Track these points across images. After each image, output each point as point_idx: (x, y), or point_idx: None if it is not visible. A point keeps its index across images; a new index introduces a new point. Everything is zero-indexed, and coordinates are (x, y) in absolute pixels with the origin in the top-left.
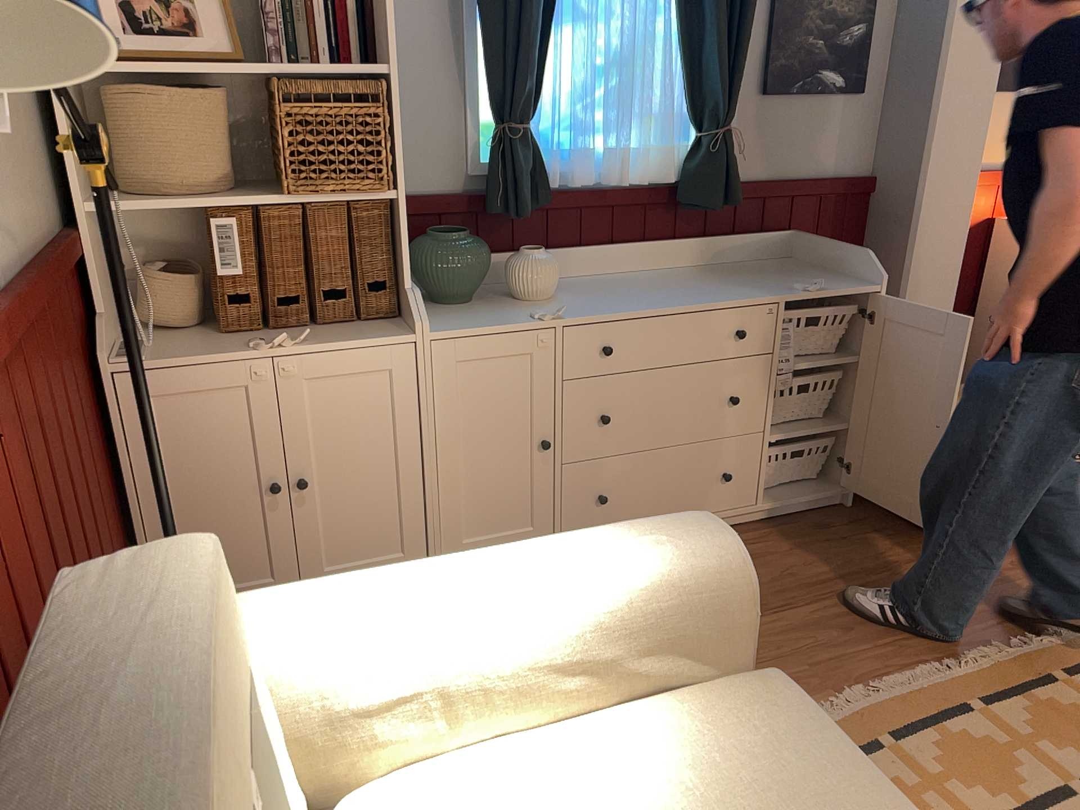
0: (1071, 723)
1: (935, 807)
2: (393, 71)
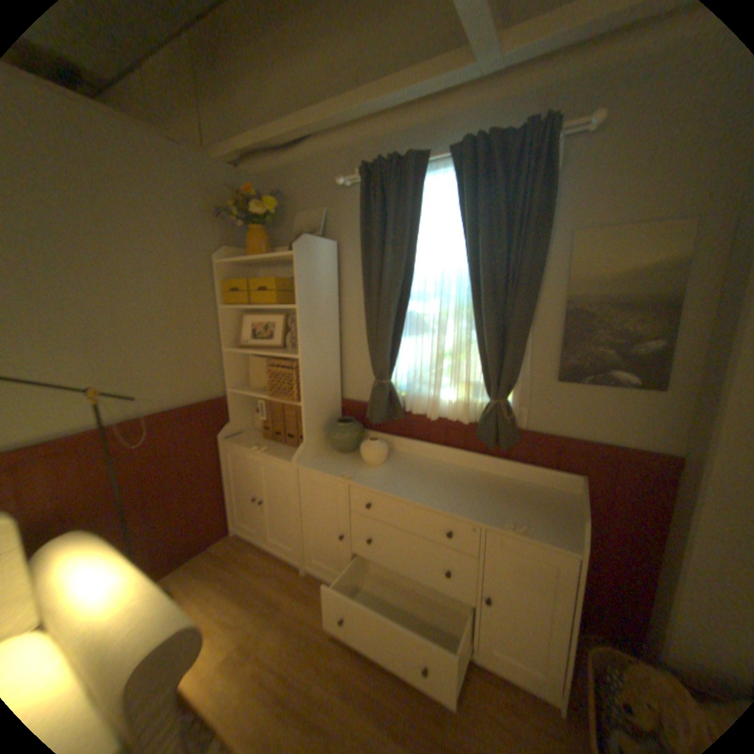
0: None
1: None
2: (301, 358)
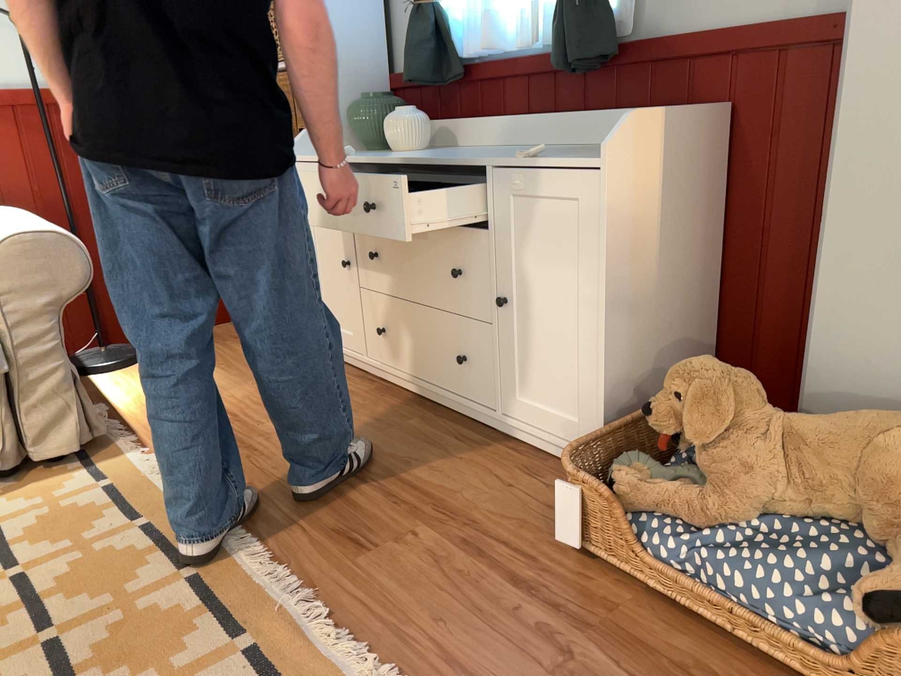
0: (152, 644)
1: (56, 548)
2: None
